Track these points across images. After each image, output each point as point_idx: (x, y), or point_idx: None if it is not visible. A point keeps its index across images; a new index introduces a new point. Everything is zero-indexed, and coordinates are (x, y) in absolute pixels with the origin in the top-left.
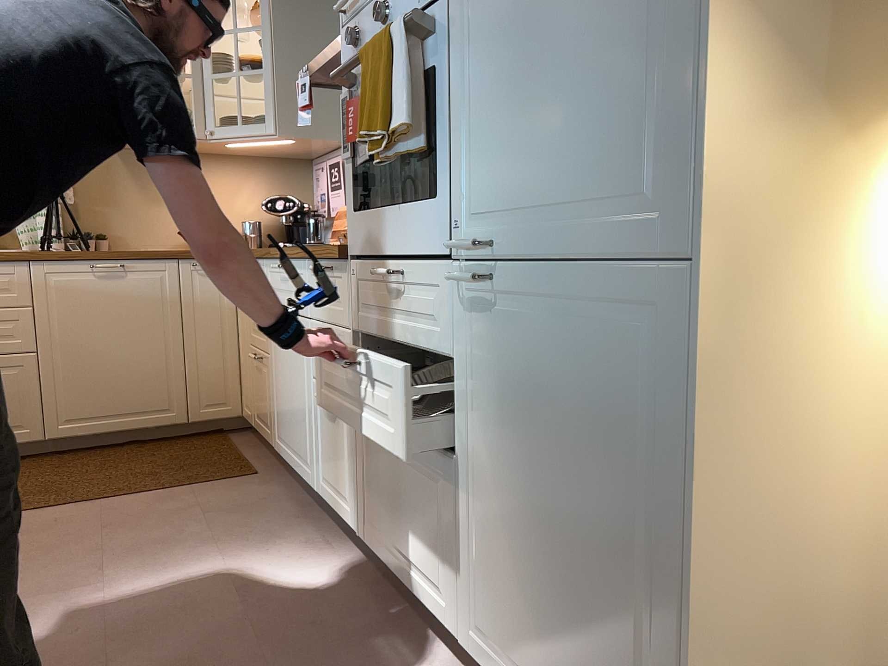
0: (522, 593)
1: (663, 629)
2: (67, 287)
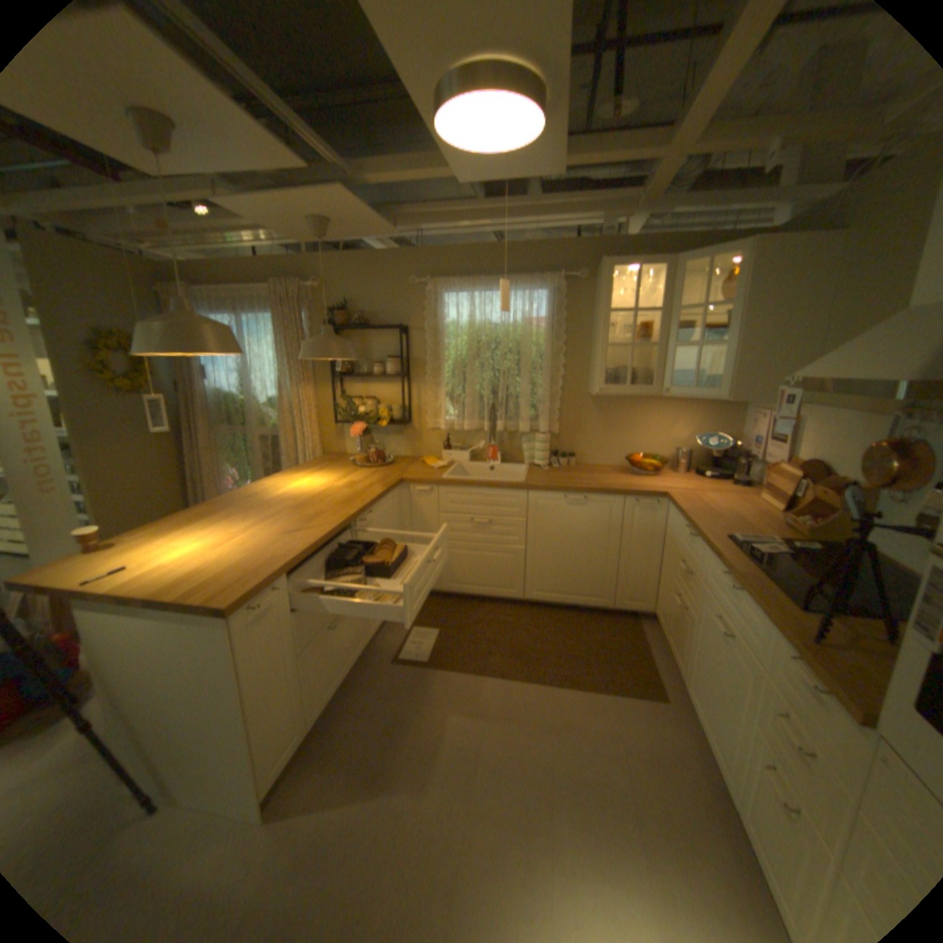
0: None
1: None
2: (547, 509)
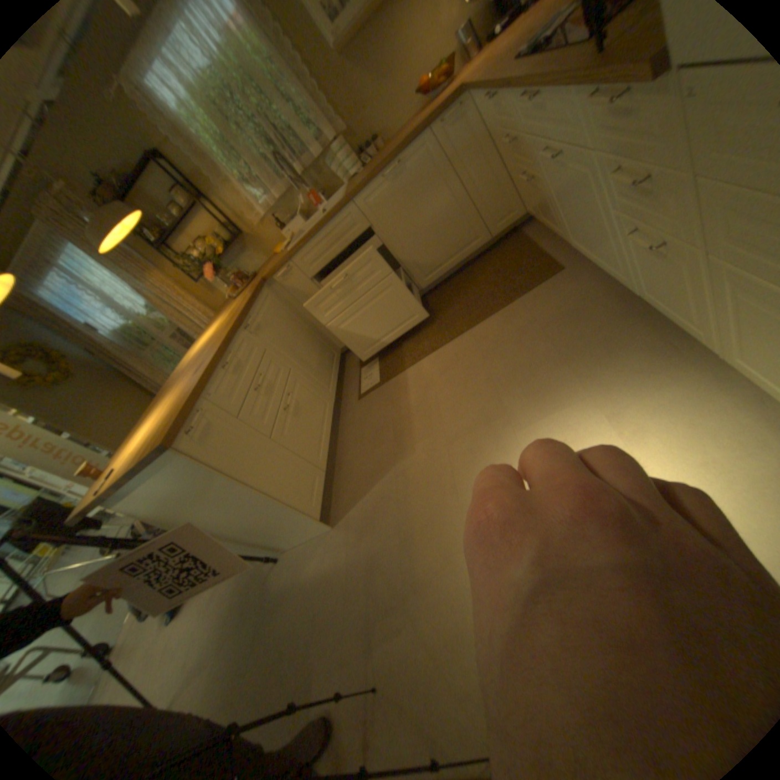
0: None
1: None
2: (380, 199)
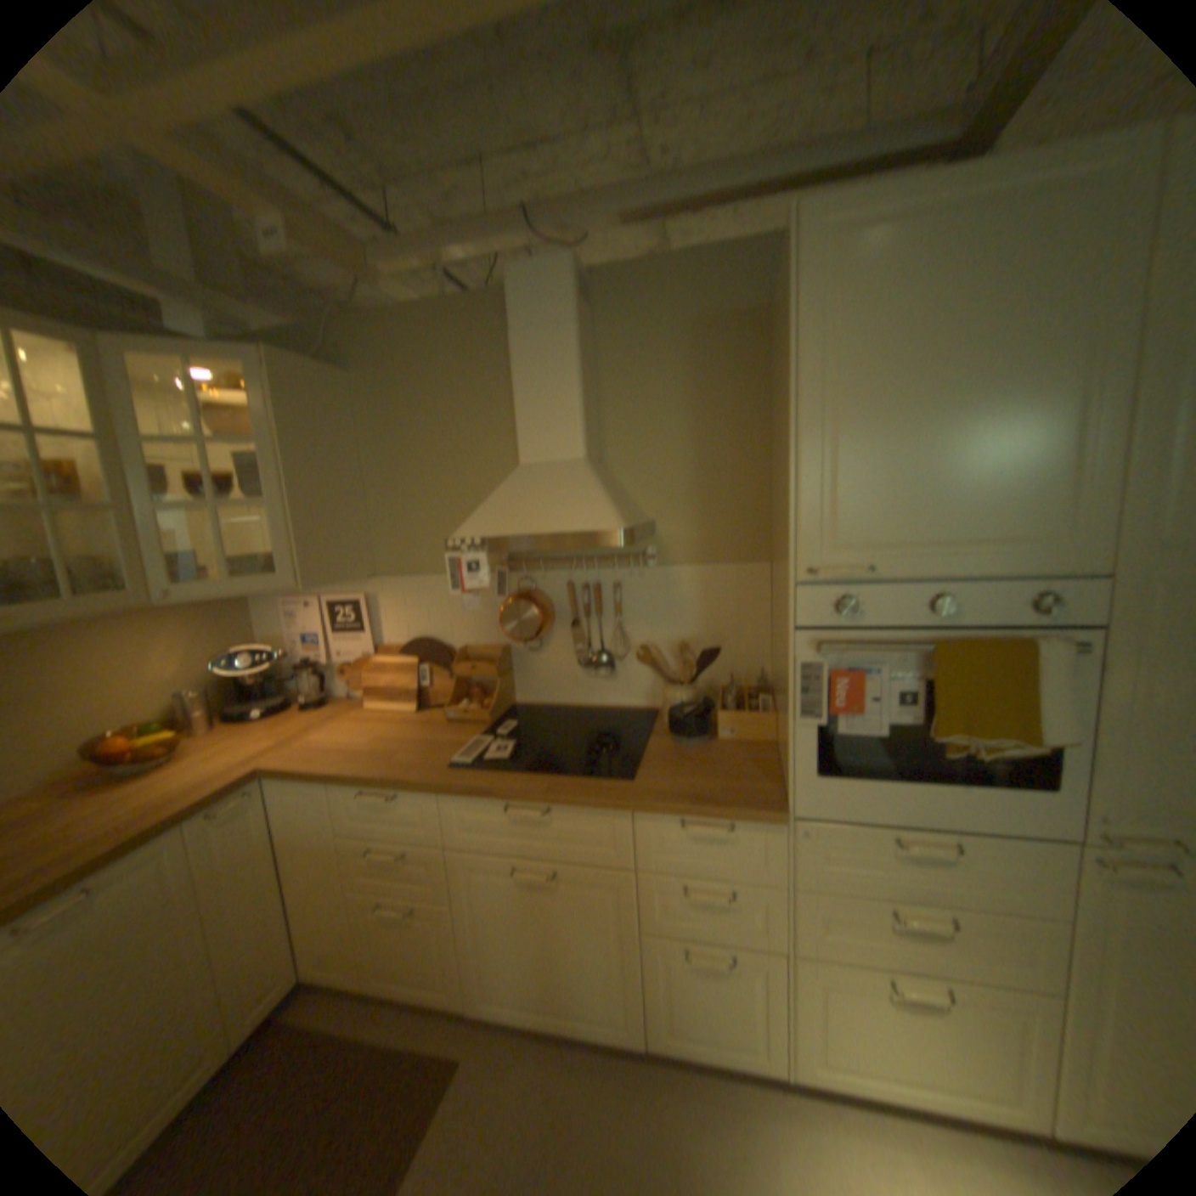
0: None
1: None
2: None
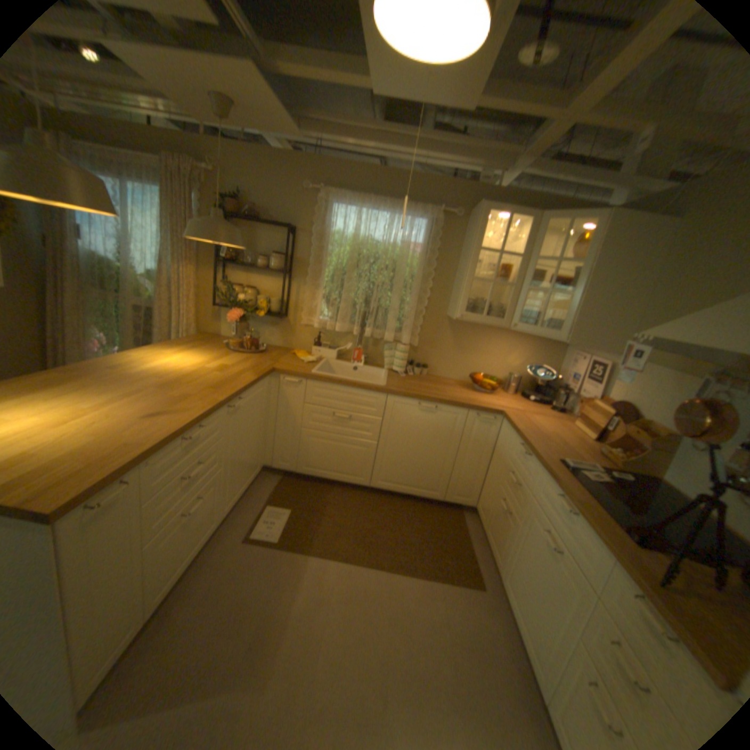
0: None
1: None
2: (402, 412)
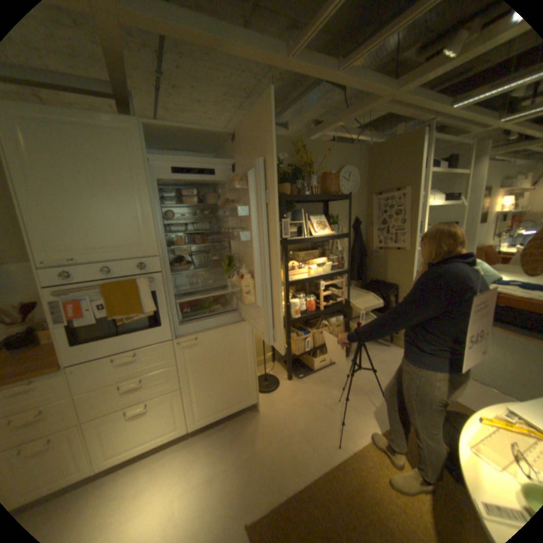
0: (212, 398)
1: (248, 373)
2: None
